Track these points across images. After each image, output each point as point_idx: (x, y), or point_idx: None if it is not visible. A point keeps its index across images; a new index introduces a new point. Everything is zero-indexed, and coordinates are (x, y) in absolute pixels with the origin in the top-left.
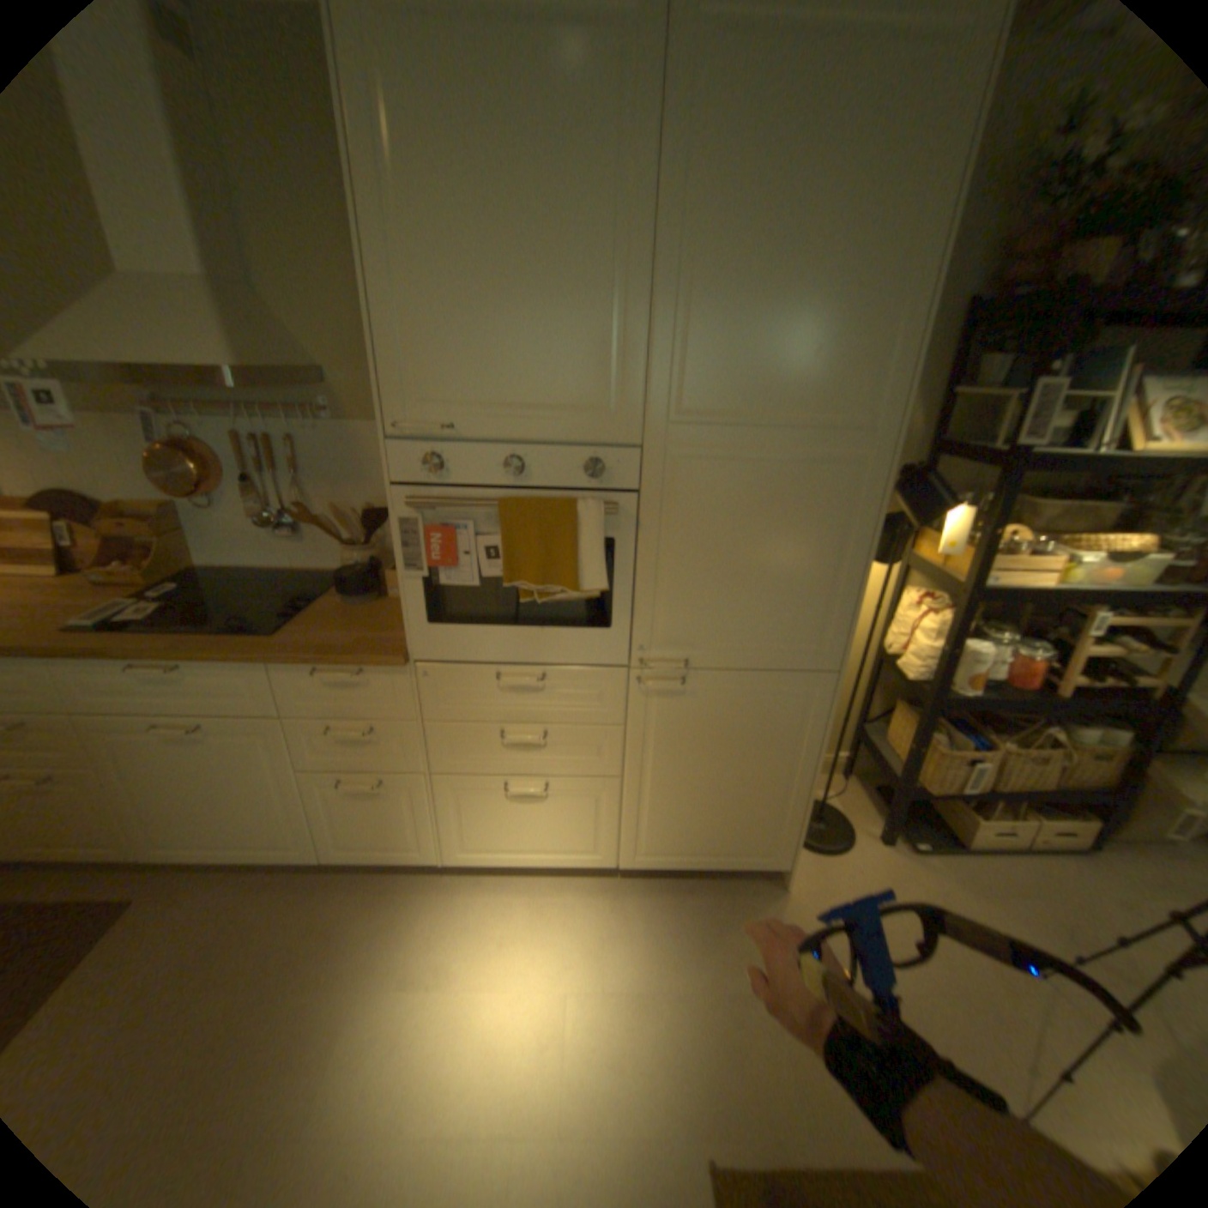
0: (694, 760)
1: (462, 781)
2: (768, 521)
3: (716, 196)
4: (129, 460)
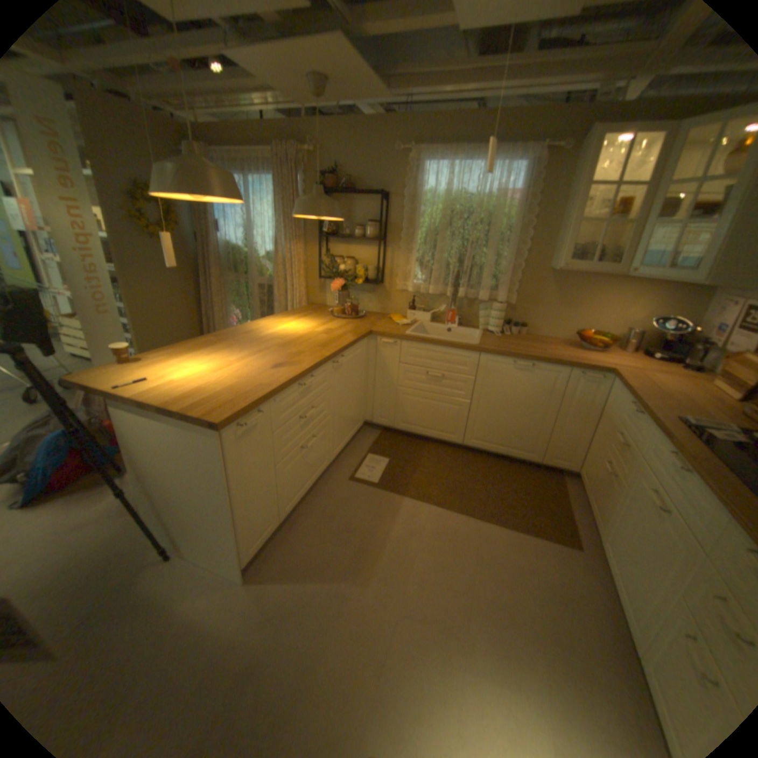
0: None
1: None
2: None
3: None
4: None
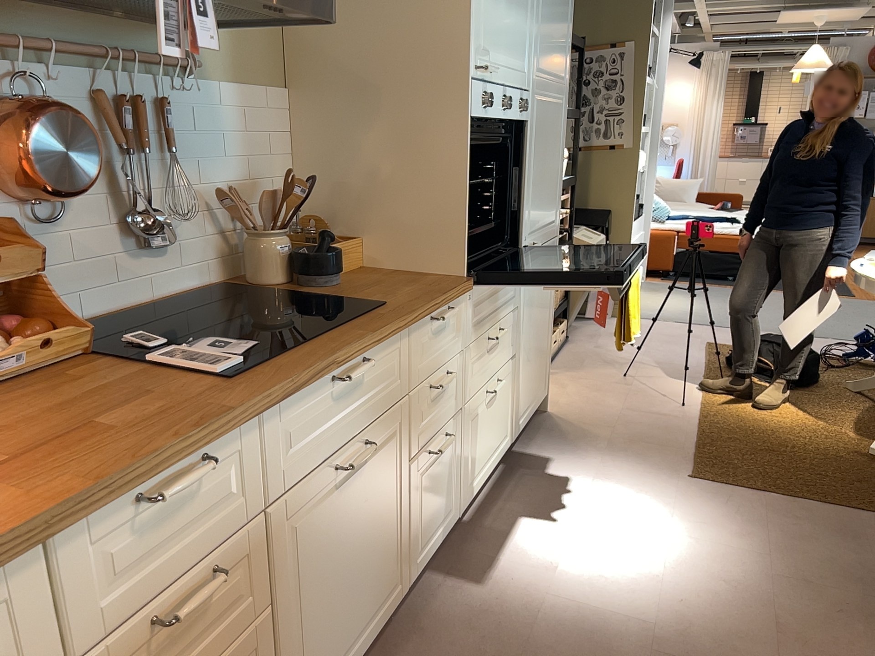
0: (533, 321)
1: (473, 402)
2: (550, 140)
3: None
4: None
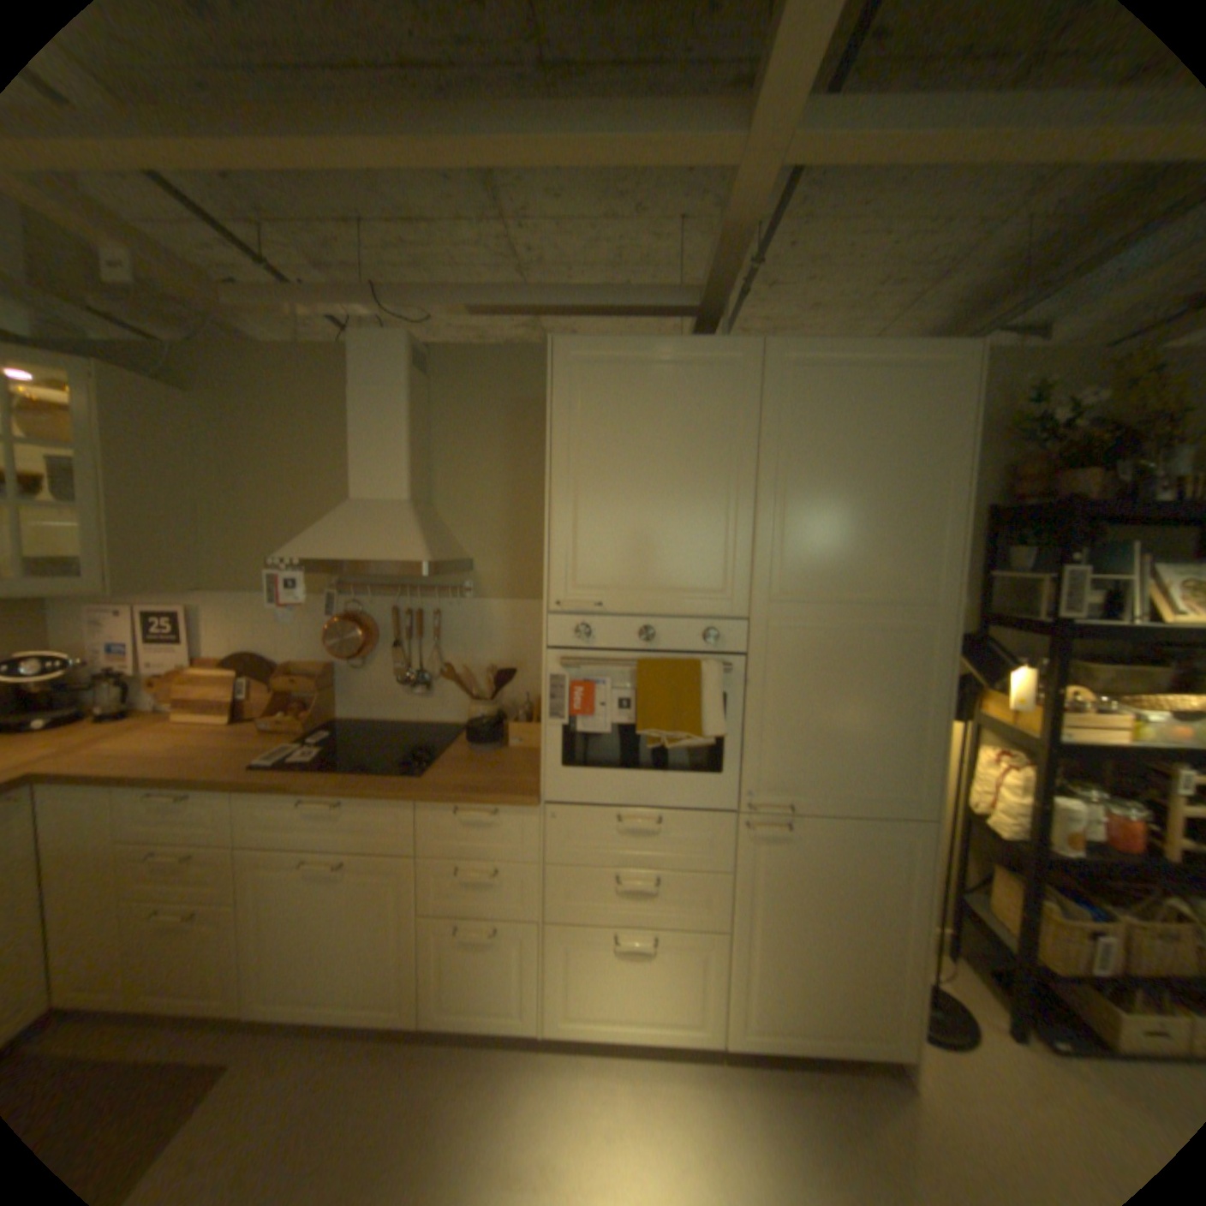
0: (803, 916)
1: (573, 932)
2: (857, 679)
3: (800, 452)
4: (307, 628)
